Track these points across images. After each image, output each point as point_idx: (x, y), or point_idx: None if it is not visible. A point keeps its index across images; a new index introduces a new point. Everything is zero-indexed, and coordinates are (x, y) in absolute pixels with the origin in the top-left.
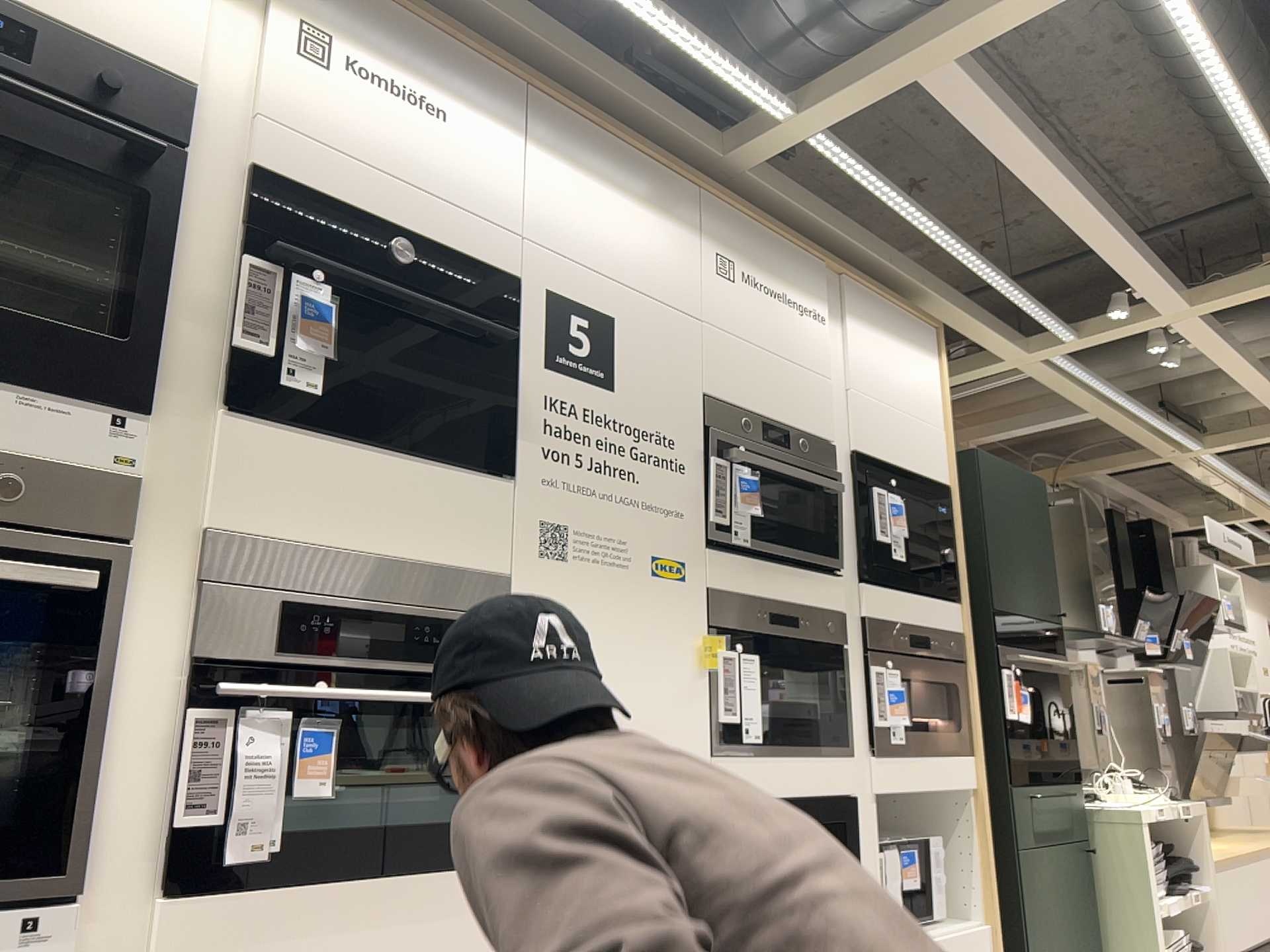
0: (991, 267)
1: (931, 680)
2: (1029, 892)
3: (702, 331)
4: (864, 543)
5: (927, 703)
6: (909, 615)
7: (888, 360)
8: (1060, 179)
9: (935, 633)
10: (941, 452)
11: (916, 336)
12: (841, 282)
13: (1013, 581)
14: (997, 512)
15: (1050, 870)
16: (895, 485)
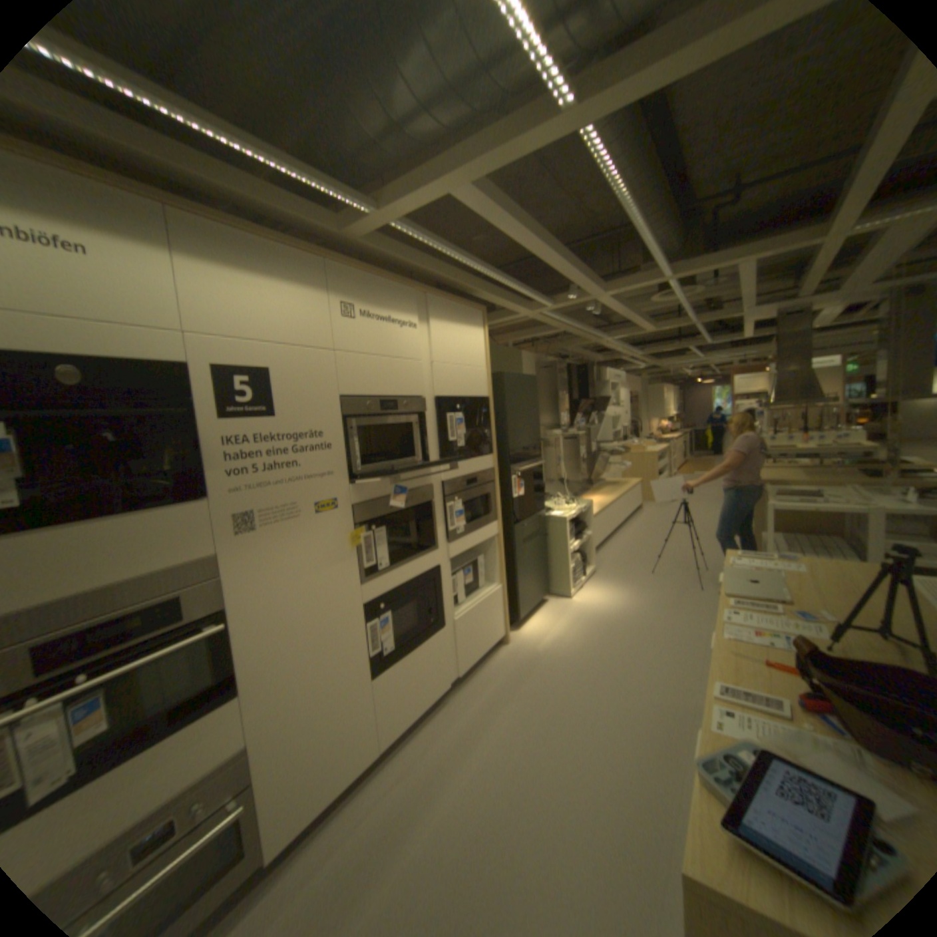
0: (510, 279)
1: (477, 497)
2: (519, 565)
3: (334, 359)
4: (442, 445)
5: (475, 507)
6: (466, 472)
7: (455, 339)
8: (541, 244)
9: (479, 475)
10: (484, 381)
11: (472, 320)
12: (426, 299)
13: (519, 434)
14: (512, 402)
15: (529, 551)
16: (459, 409)
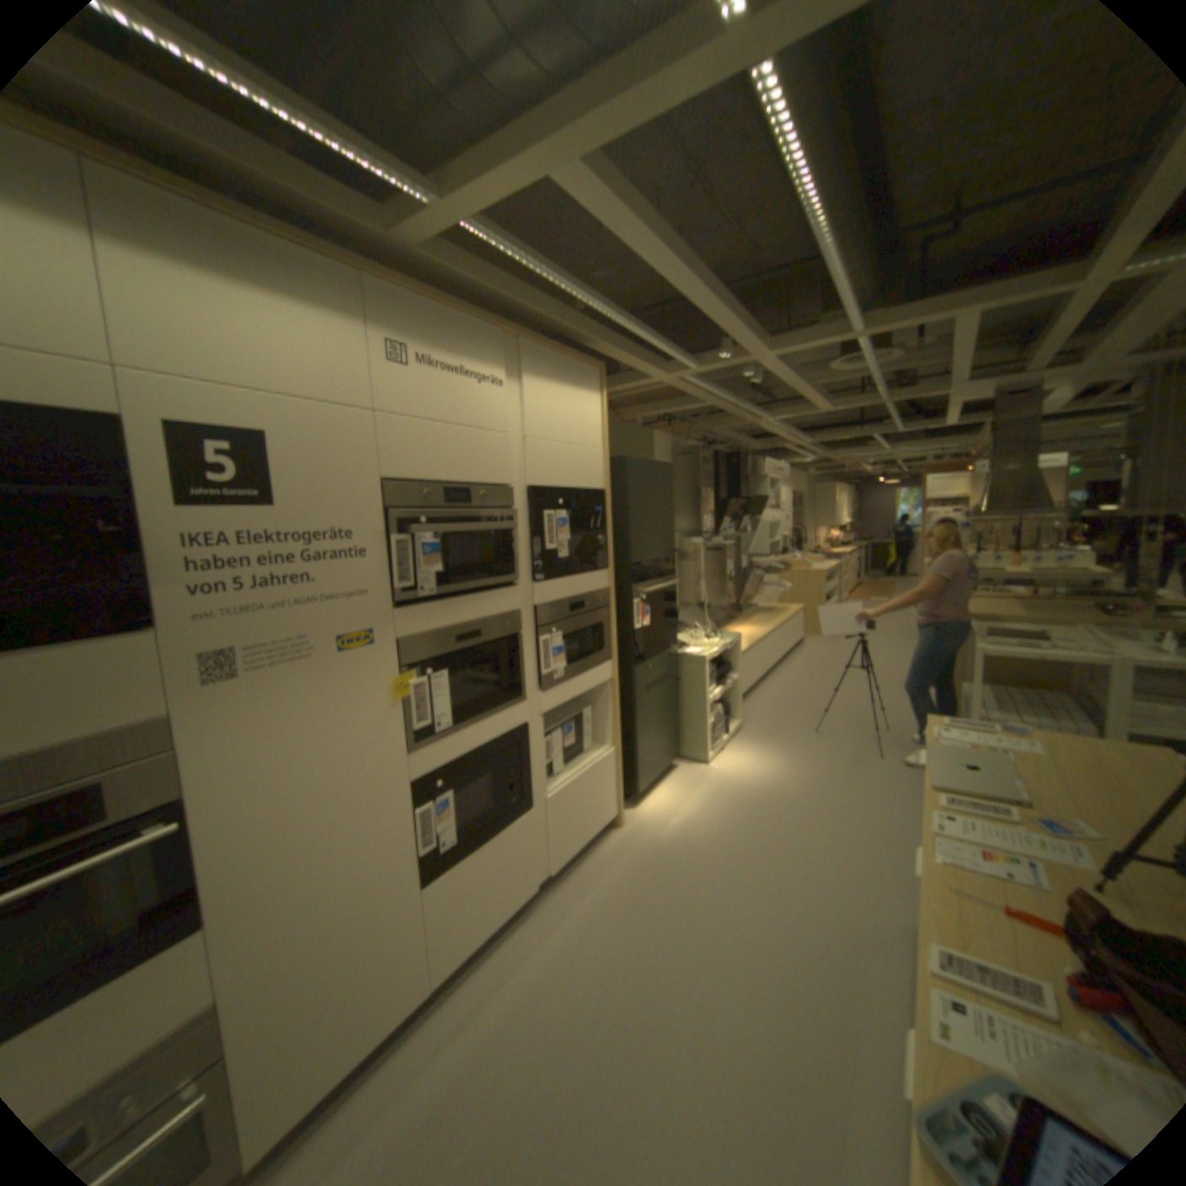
0: (639, 325)
1: (584, 628)
2: (639, 720)
3: (374, 423)
4: (536, 555)
5: (581, 642)
6: (569, 593)
7: (559, 406)
8: (684, 269)
9: (588, 598)
10: (600, 468)
11: (584, 380)
12: (518, 346)
13: (646, 542)
14: (638, 499)
15: (654, 701)
16: (561, 505)
